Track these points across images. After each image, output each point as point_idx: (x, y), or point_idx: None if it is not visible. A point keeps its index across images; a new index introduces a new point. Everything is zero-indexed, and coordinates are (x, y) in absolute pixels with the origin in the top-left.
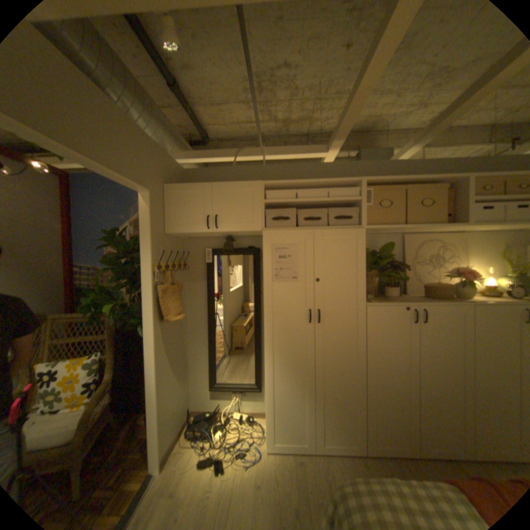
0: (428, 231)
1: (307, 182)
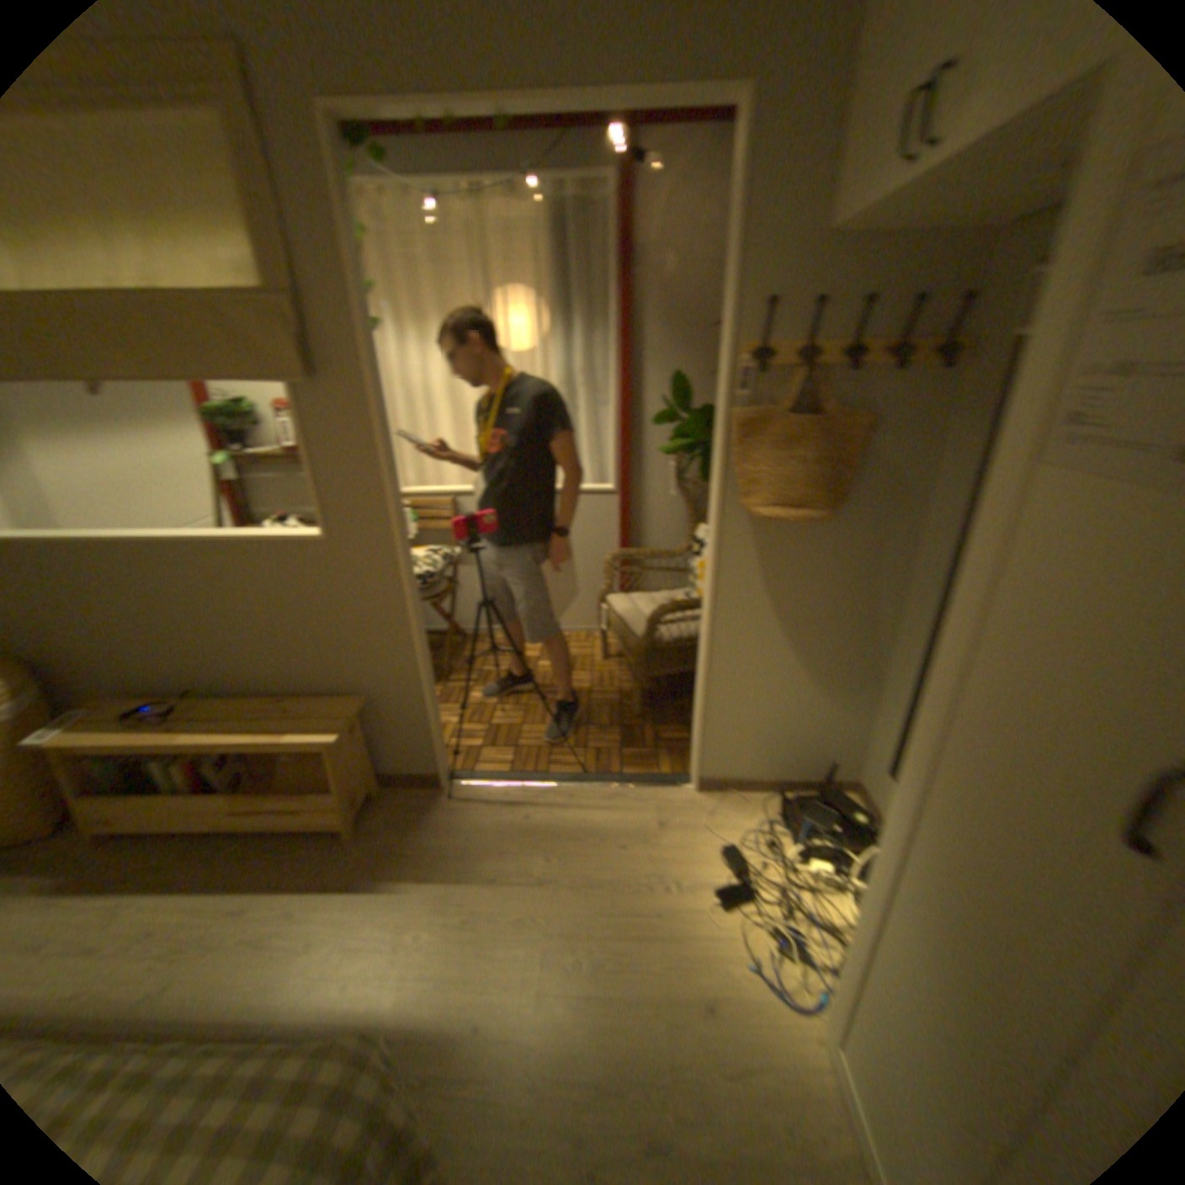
0: None
1: None
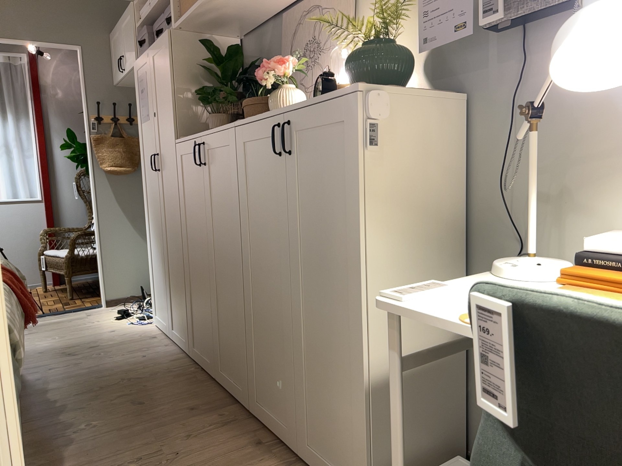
0: None
1: None
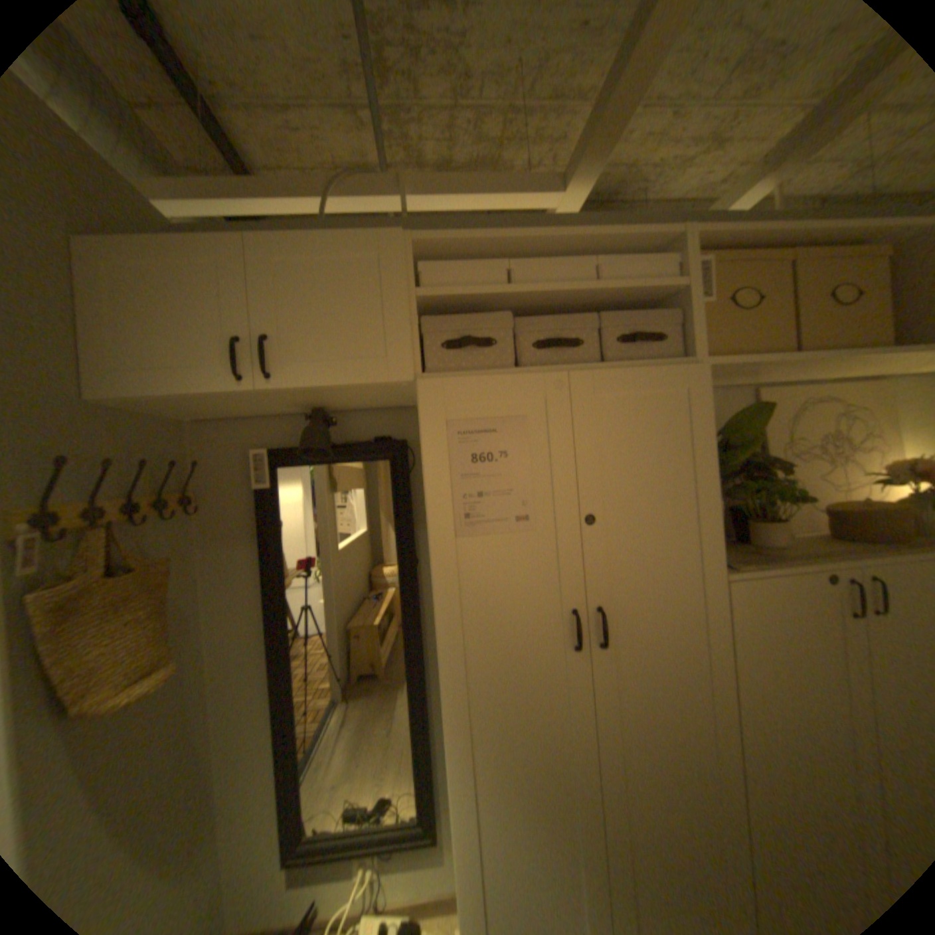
0: (819, 376)
1: (538, 235)
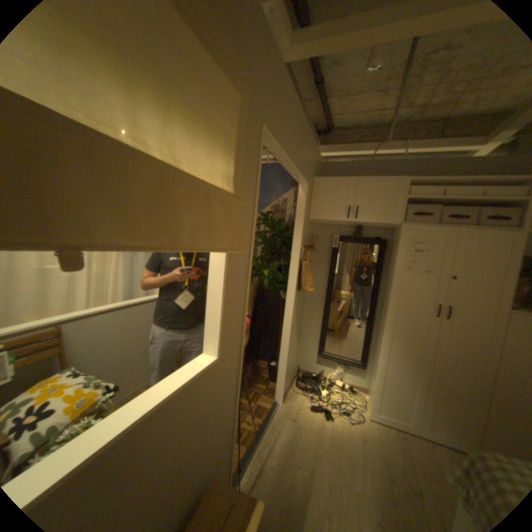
0: None
1: (461, 179)
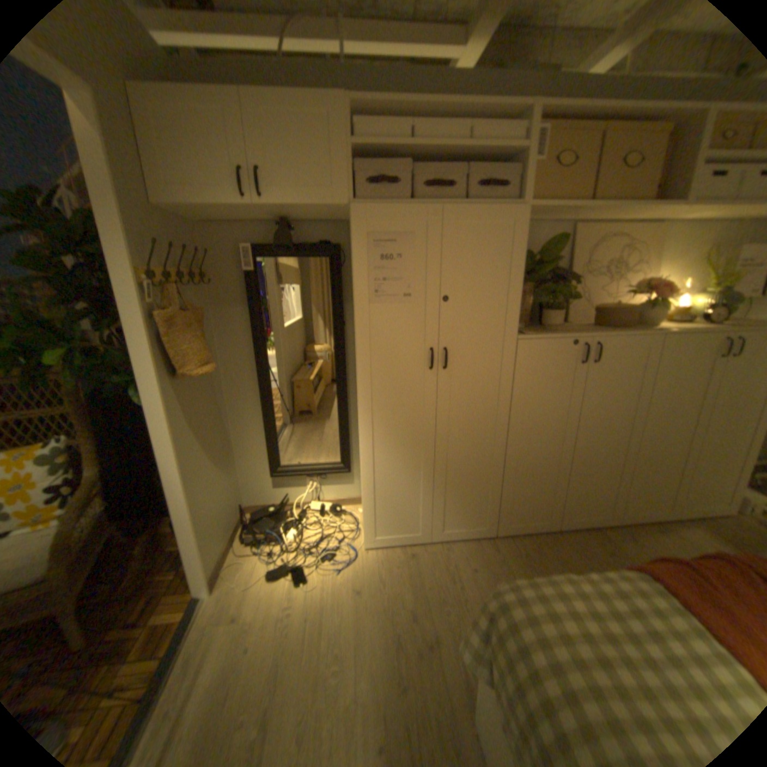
0: (616, 216)
1: (434, 101)
